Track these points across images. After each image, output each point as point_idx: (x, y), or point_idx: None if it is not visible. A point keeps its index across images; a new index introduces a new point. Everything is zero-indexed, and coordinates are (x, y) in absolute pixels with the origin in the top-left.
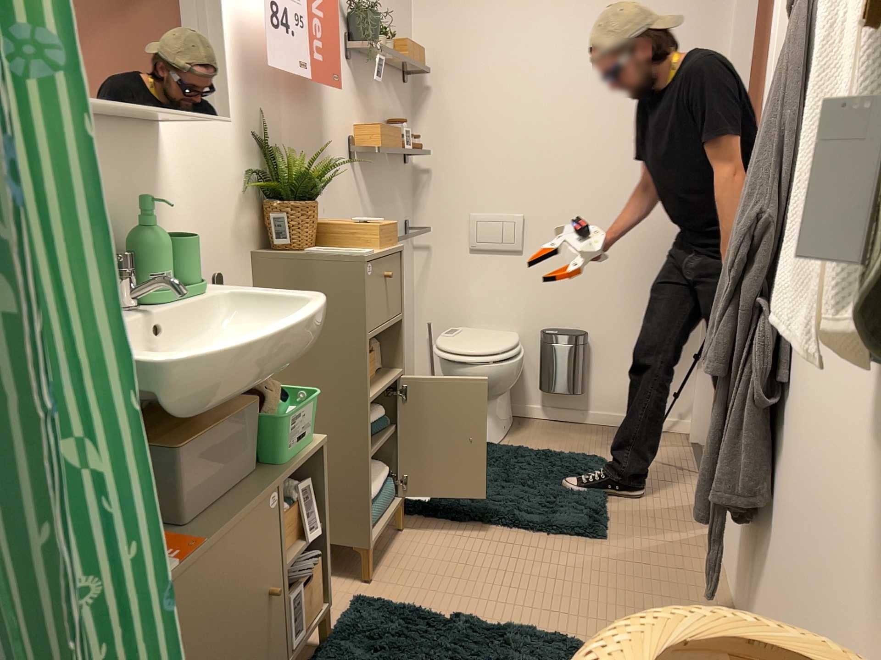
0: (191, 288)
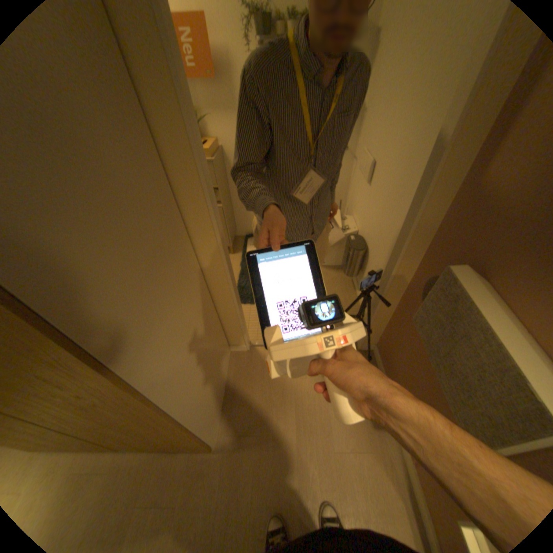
0: None
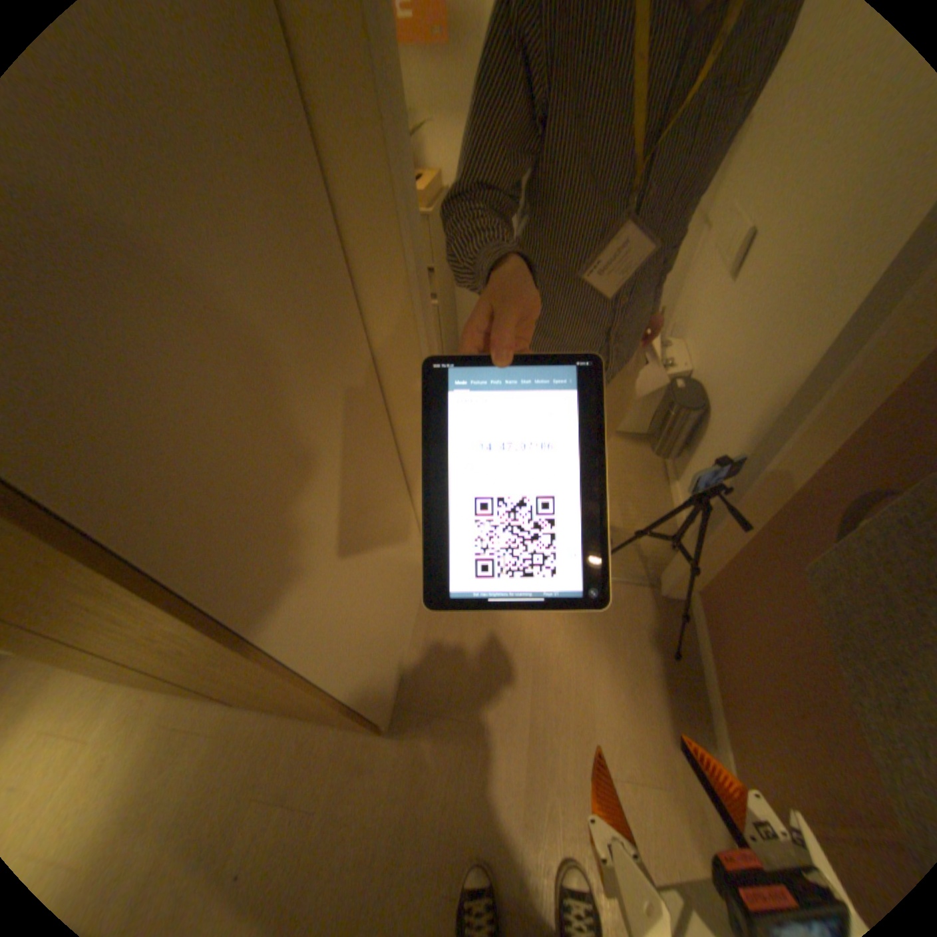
0: None
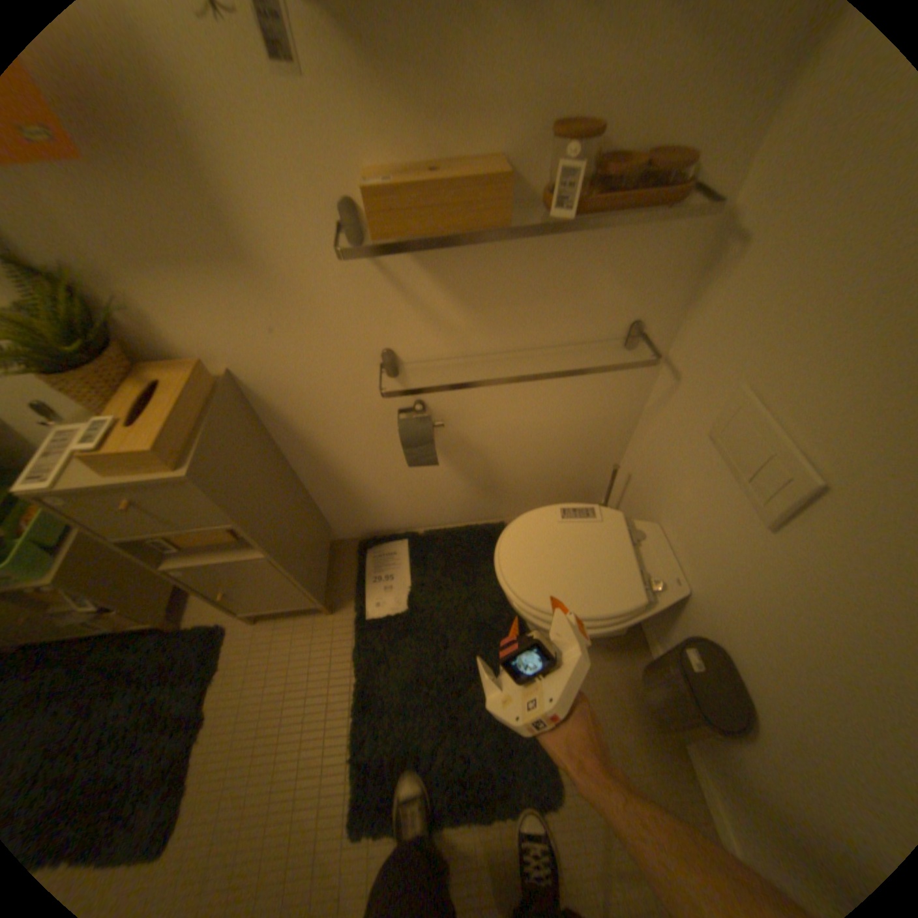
0: None
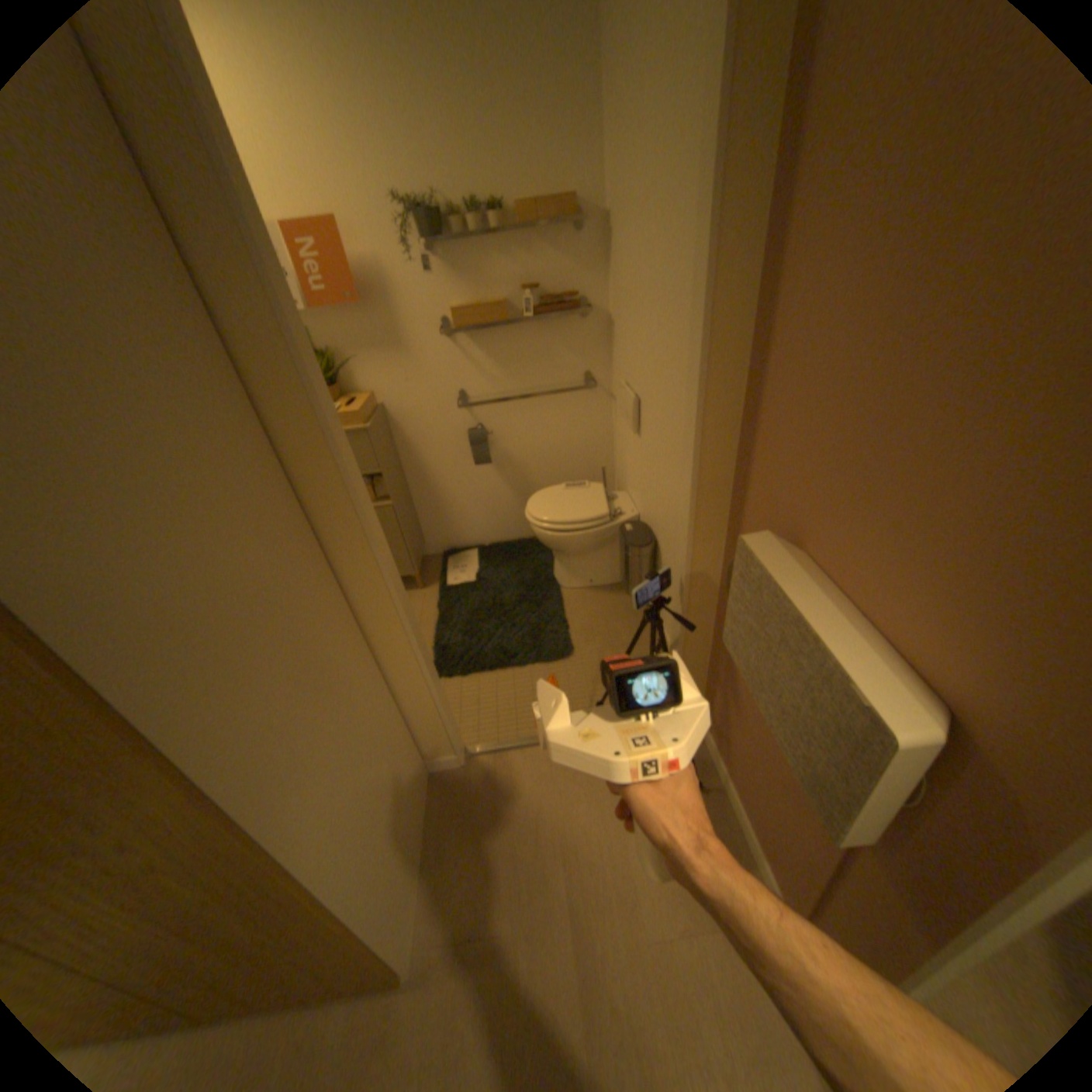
0: None
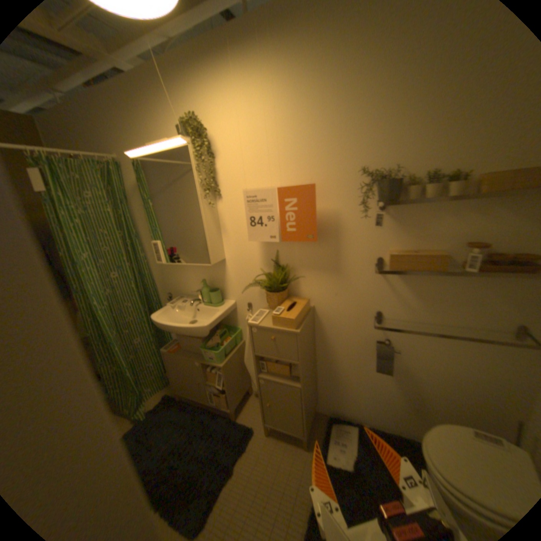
0: (209, 304)
